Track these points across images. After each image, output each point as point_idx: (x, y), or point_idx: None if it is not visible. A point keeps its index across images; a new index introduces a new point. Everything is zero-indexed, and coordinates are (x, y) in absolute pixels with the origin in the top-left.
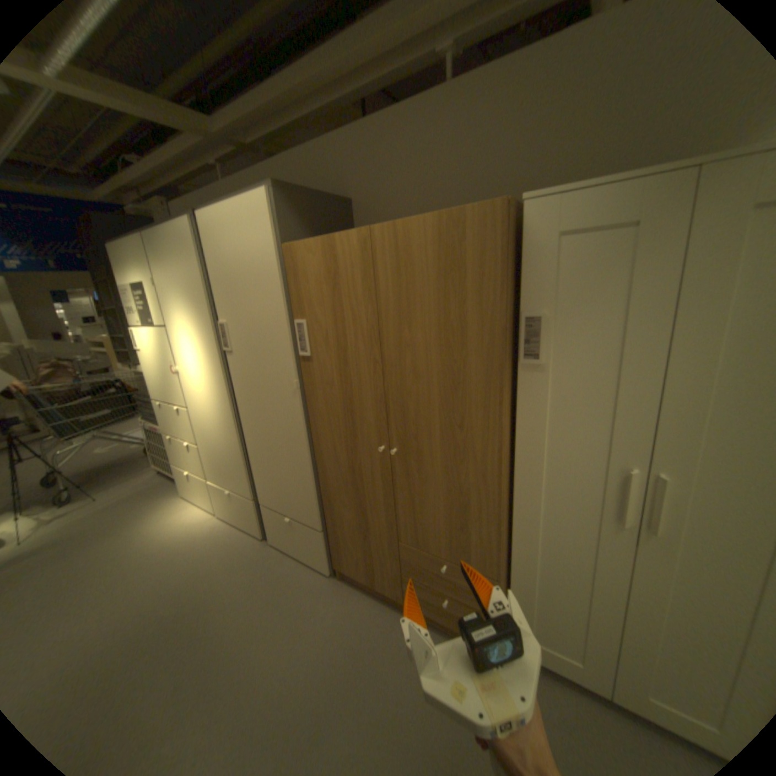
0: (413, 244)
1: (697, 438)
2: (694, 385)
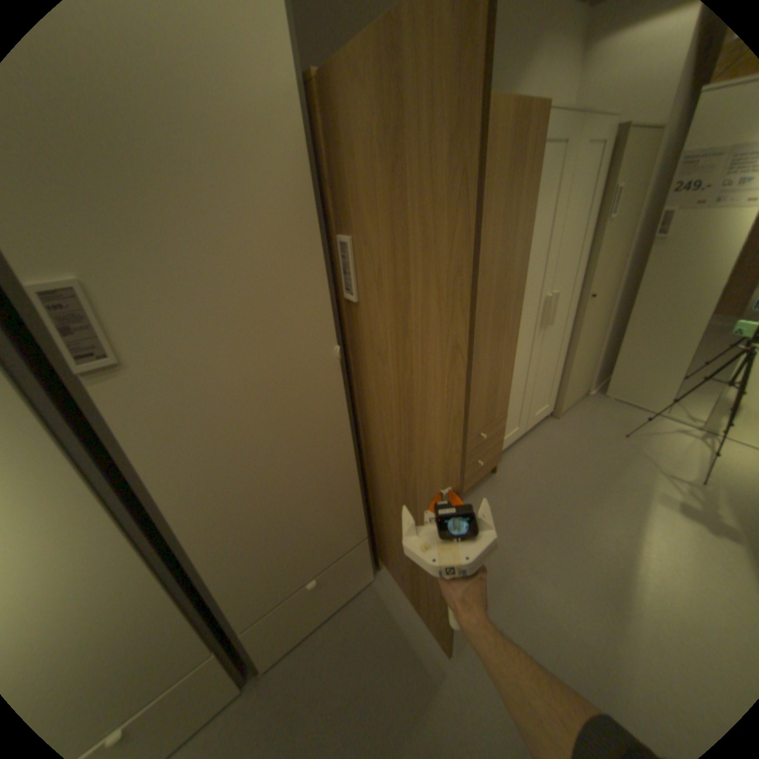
0: (498, 126)
1: (563, 267)
2: (566, 238)
